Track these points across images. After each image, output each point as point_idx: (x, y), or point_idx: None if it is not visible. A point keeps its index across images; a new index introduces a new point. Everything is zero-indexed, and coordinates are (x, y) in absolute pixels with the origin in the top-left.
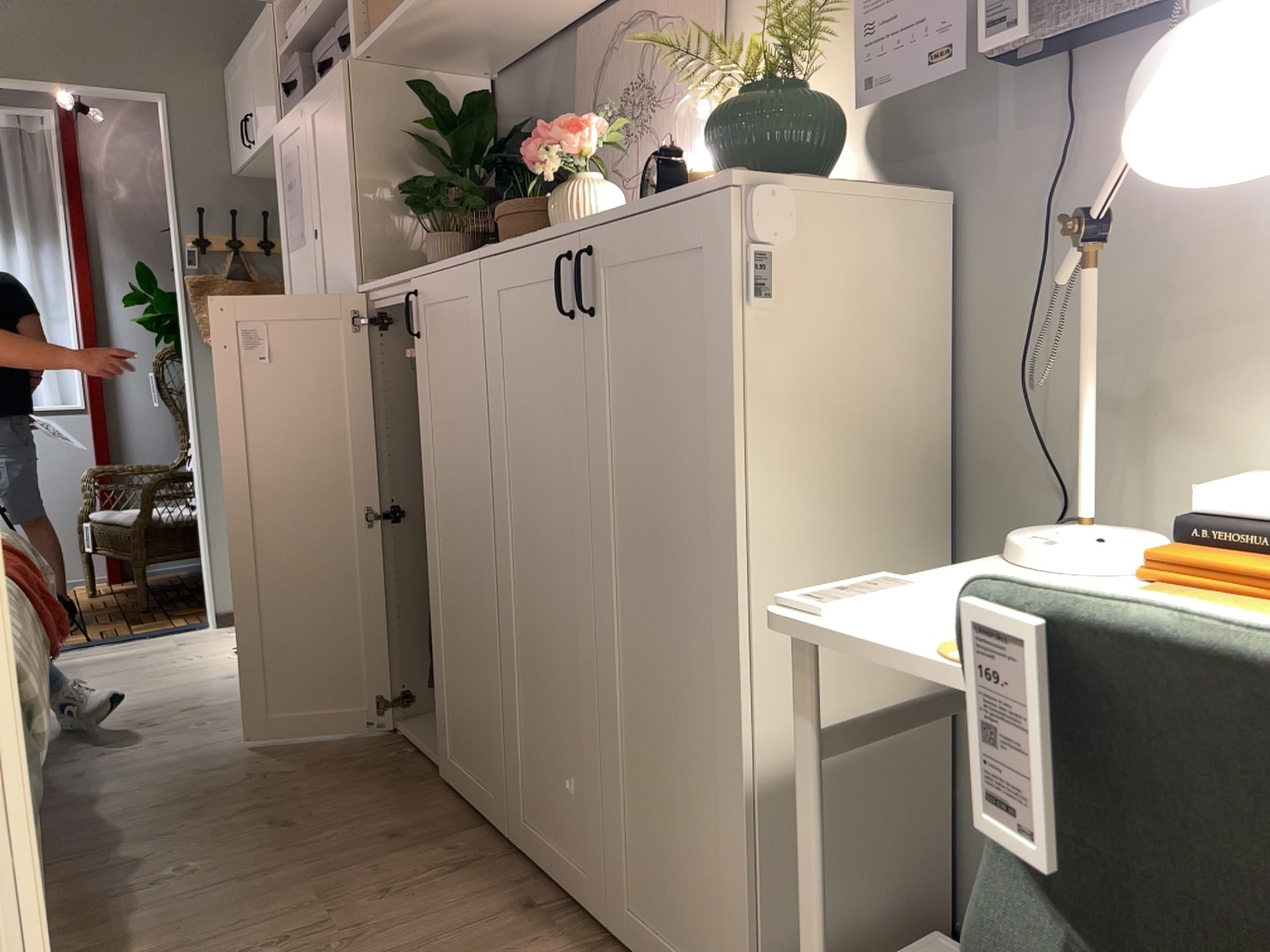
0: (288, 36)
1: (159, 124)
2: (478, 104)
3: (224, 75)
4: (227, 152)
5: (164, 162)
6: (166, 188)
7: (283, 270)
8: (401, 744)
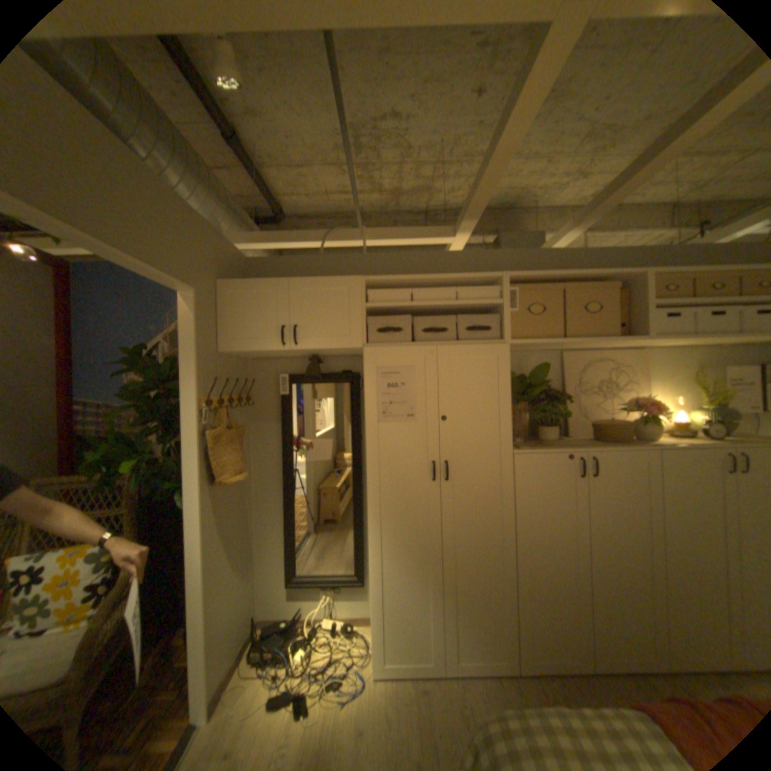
0: (369, 298)
1: (180, 309)
2: (538, 372)
3: (221, 284)
4: (217, 336)
5: (187, 340)
6: (179, 359)
7: (370, 432)
8: (537, 678)
